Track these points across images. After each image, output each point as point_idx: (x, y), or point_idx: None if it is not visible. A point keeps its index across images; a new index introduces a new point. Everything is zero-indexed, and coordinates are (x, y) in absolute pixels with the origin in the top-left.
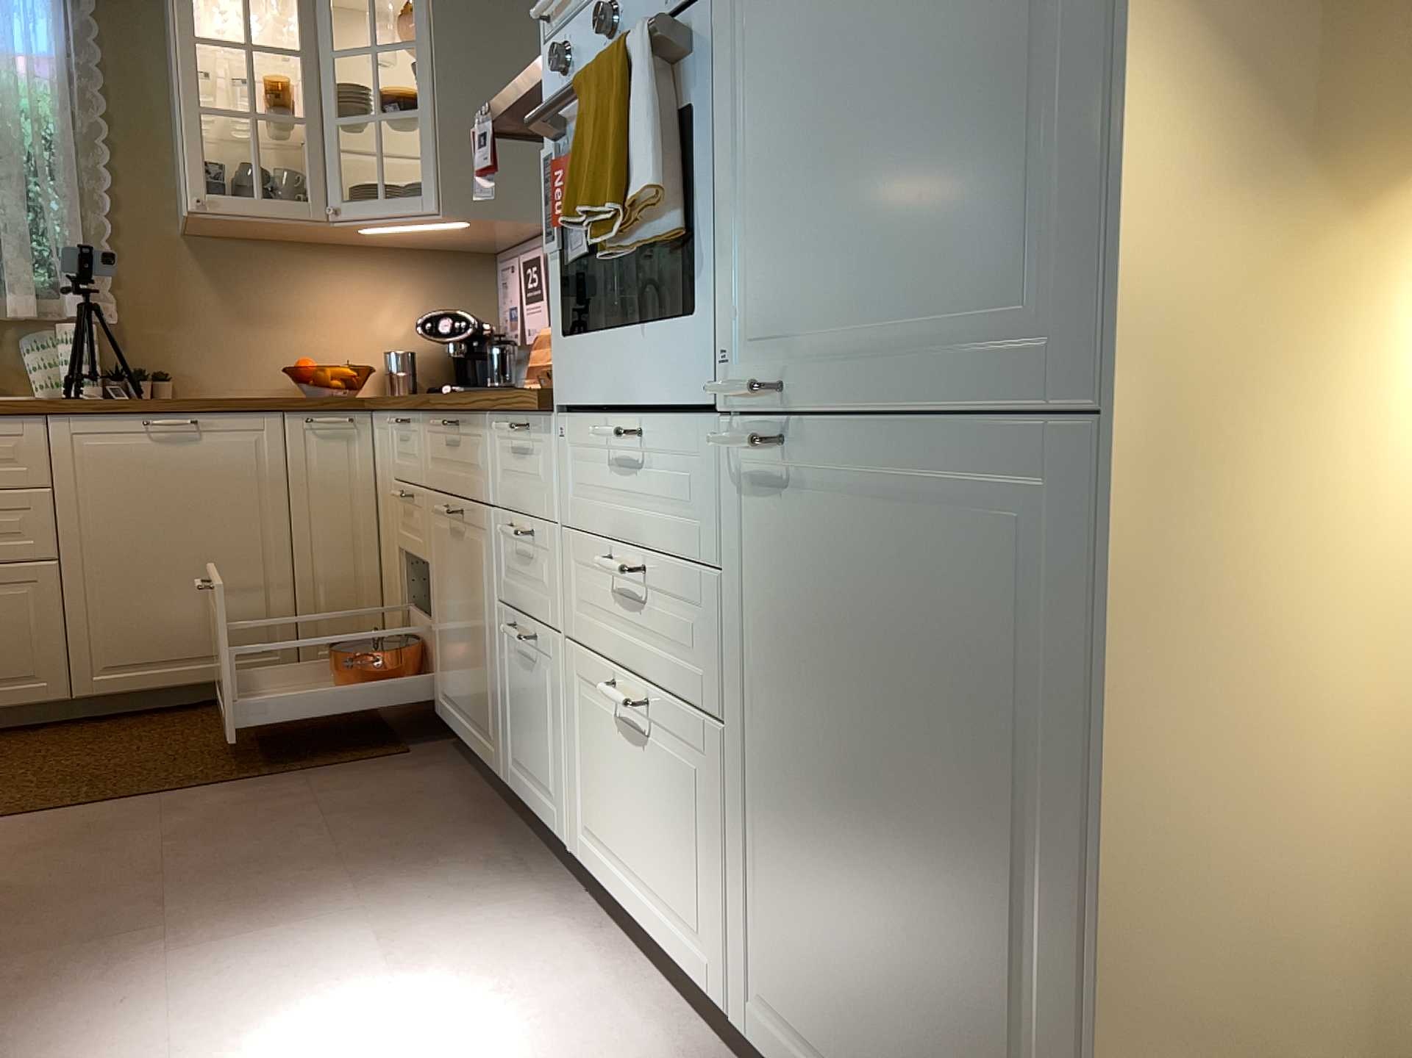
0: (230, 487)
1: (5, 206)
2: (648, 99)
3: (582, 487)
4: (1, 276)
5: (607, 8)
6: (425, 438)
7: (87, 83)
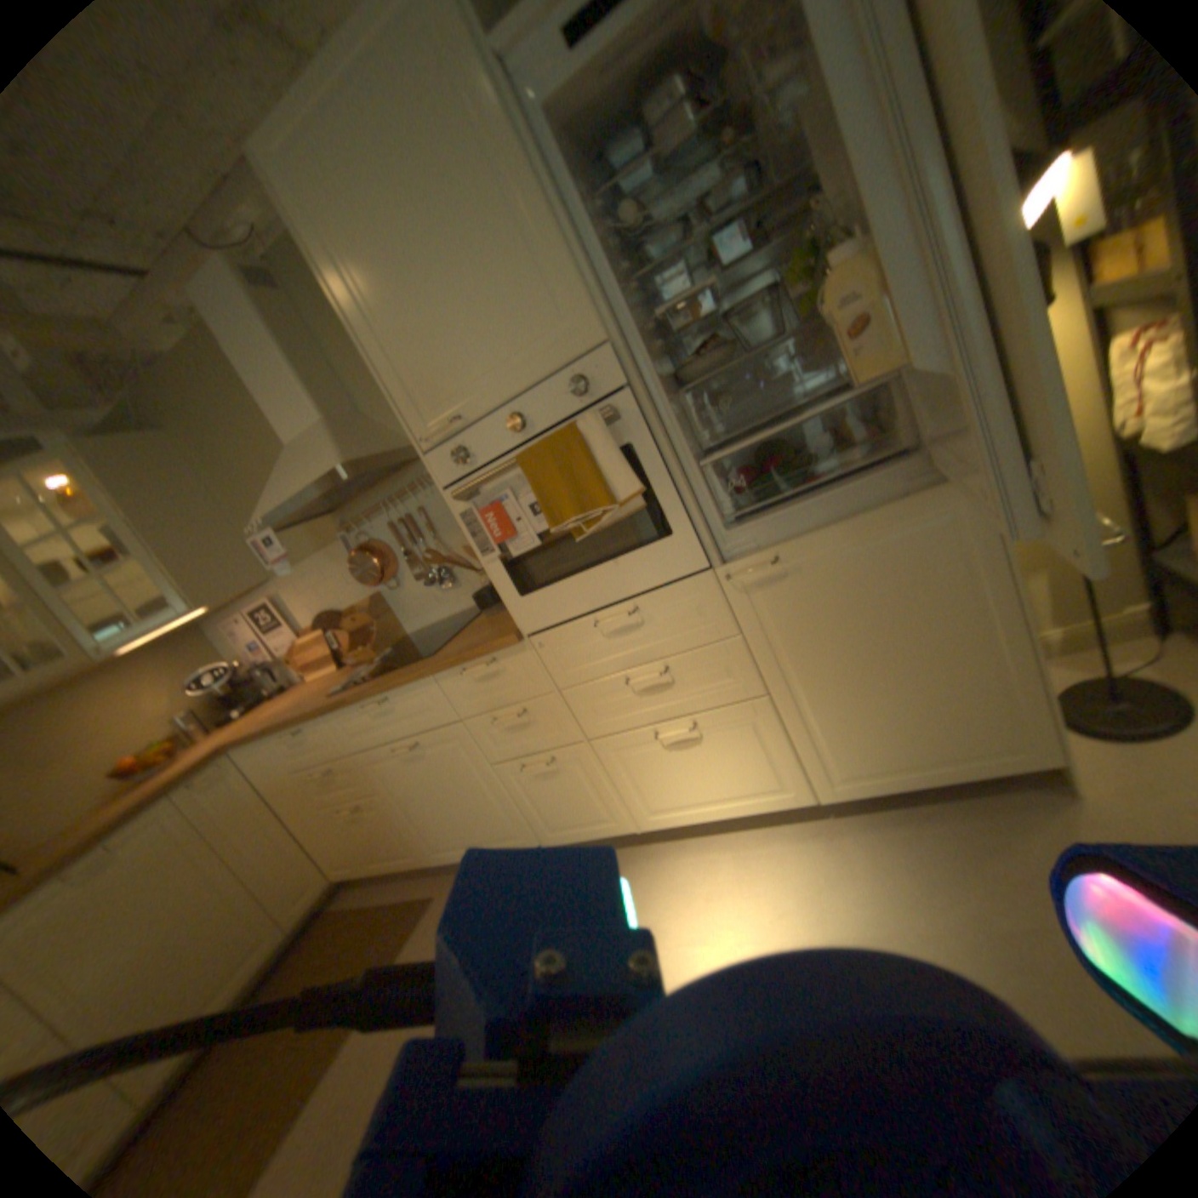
0: (156, 868)
1: None
2: (611, 448)
3: (571, 661)
4: None
5: (515, 417)
6: (331, 728)
7: None
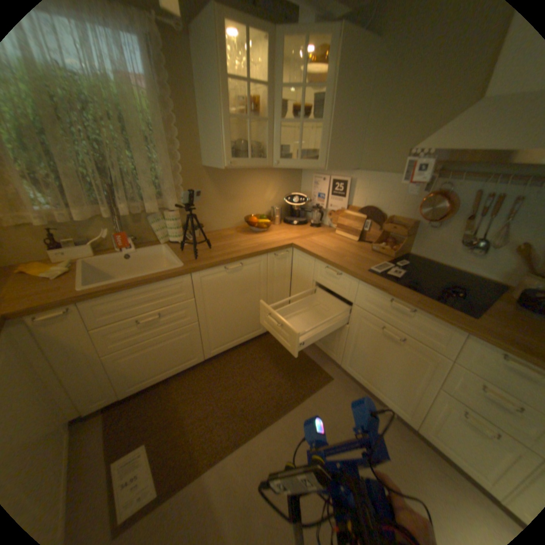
0: (250, 283)
1: (136, 162)
2: None
3: None
4: (136, 192)
5: None
6: (362, 290)
7: (161, 94)
